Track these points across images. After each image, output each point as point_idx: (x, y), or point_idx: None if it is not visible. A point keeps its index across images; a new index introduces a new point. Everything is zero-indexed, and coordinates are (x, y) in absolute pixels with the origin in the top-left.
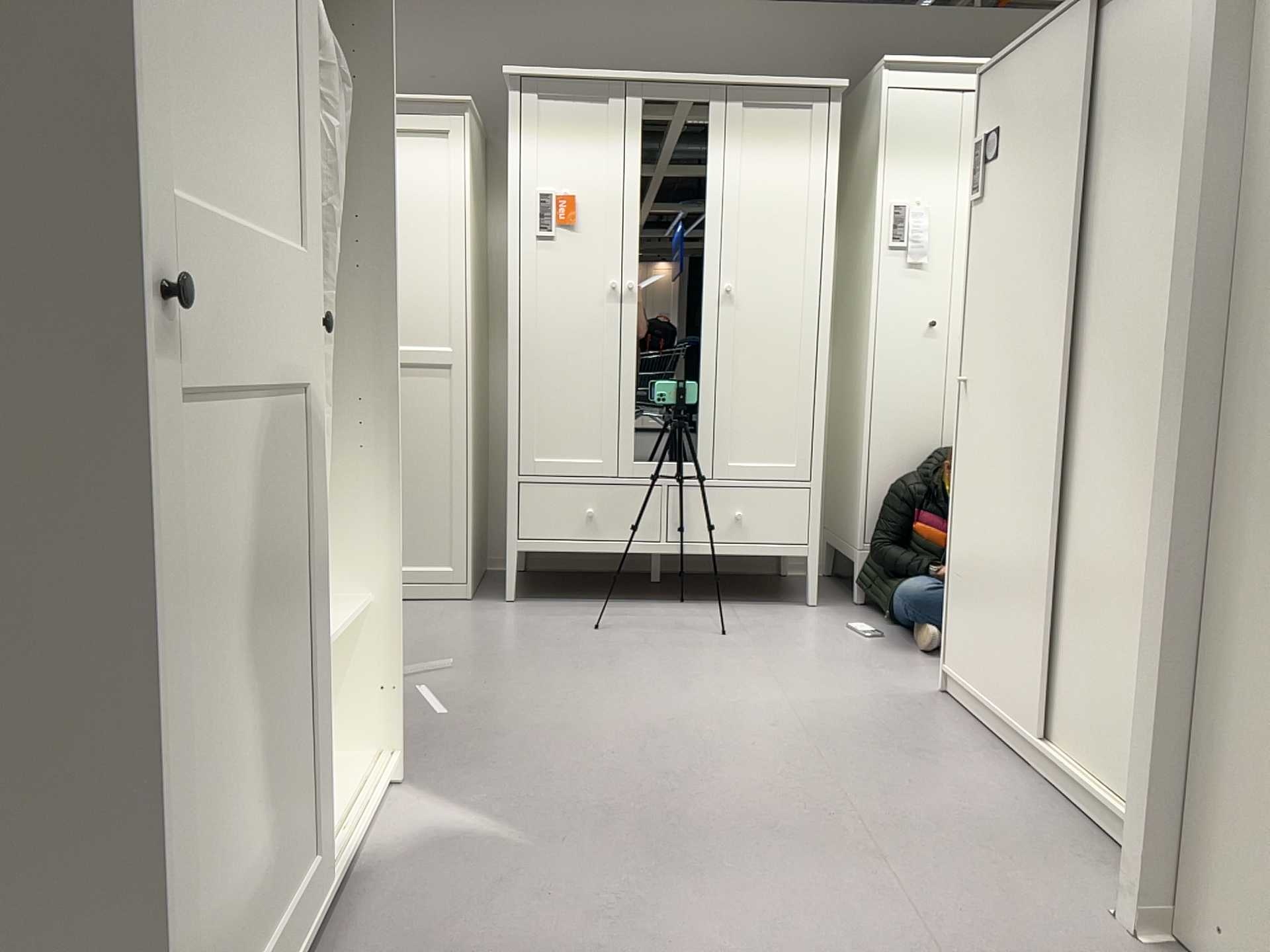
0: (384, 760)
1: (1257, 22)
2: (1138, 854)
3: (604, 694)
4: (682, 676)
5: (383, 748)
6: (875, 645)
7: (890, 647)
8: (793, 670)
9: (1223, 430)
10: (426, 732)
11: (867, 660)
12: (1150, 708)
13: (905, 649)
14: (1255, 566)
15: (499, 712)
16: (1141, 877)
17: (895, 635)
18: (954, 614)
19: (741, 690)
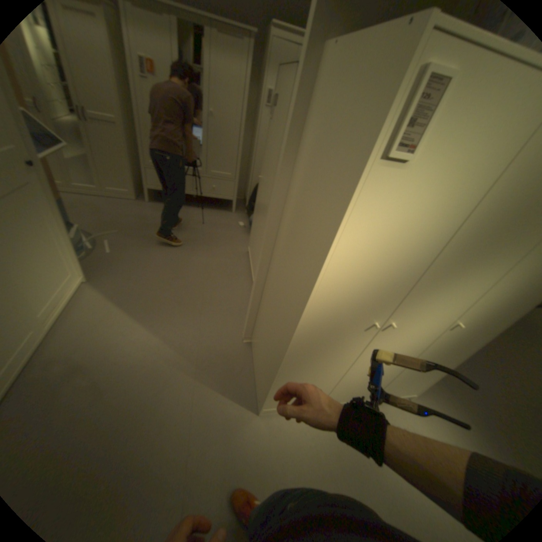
0: (76, 277)
1: (294, 143)
2: (244, 325)
3: (157, 246)
4: (182, 240)
5: (75, 275)
6: (240, 231)
7: (243, 232)
8: (213, 240)
9: (274, 250)
10: (99, 259)
11: (234, 238)
12: (249, 303)
13: (247, 234)
14: (267, 289)
15: (124, 252)
16: (244, 329)
17: (247, 228)
18: (250, 237)
19: (196, 247)
